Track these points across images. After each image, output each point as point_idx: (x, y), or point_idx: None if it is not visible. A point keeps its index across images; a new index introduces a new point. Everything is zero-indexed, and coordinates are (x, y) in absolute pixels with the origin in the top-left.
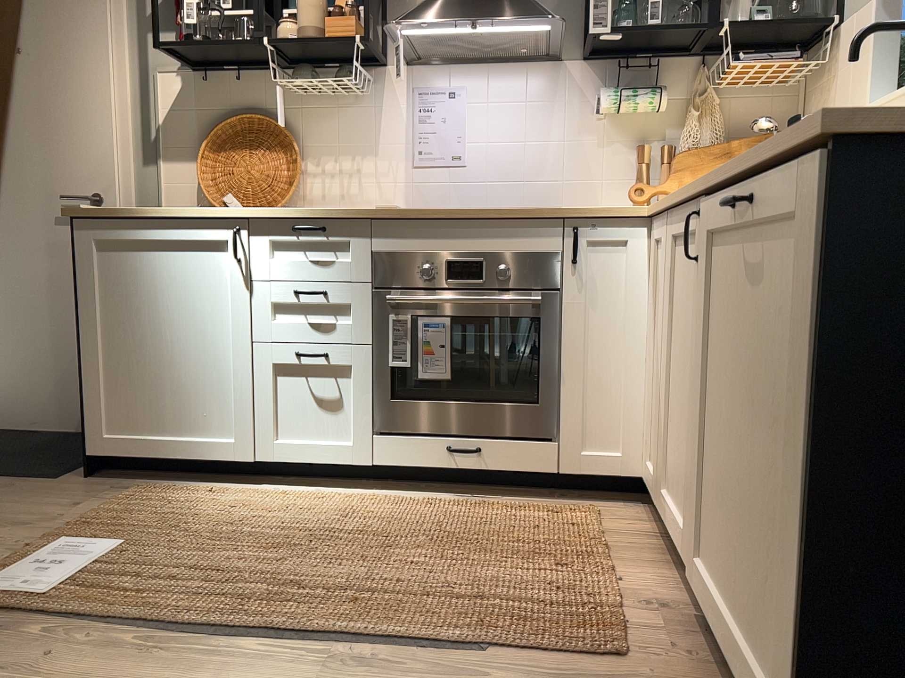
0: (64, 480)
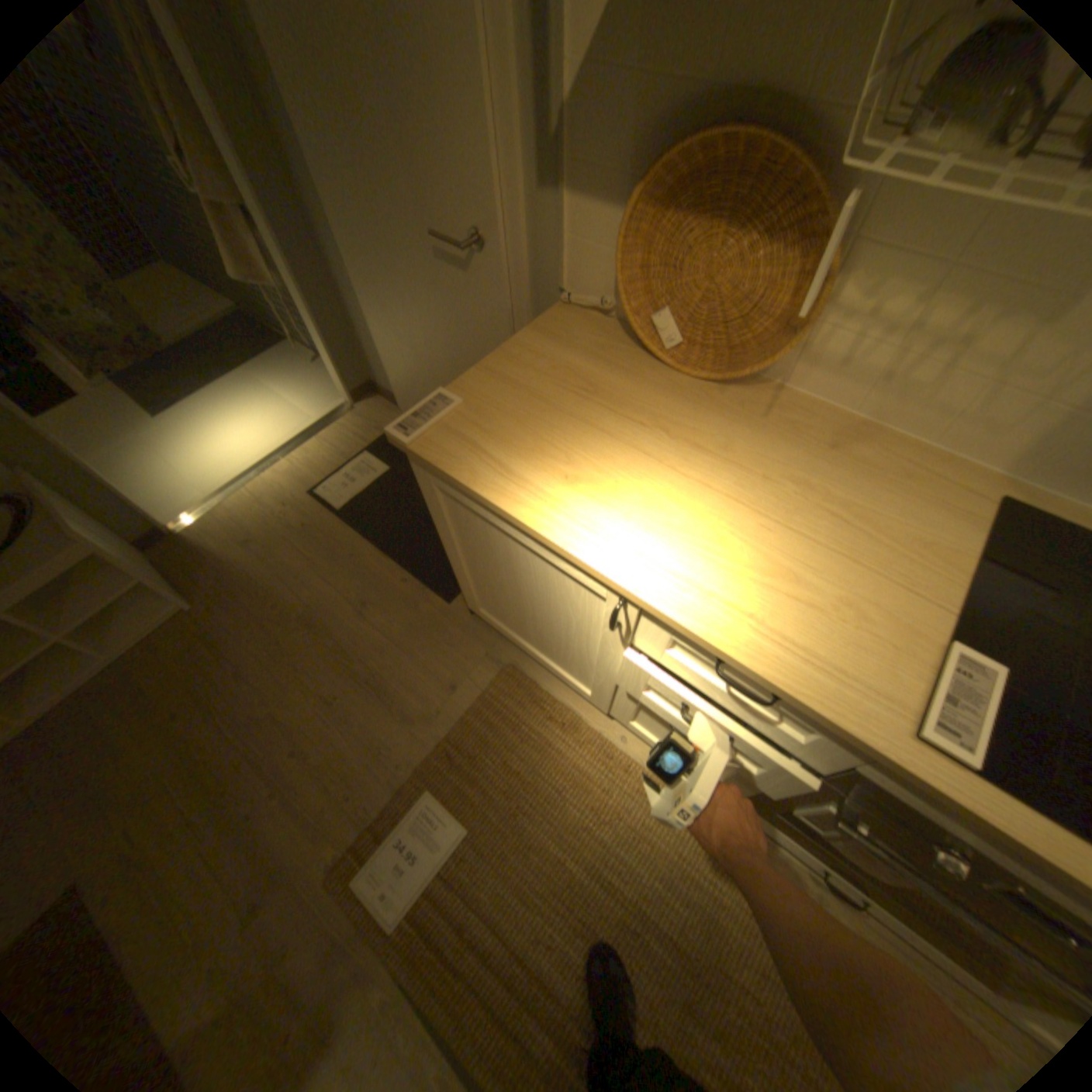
0: (455, 611)
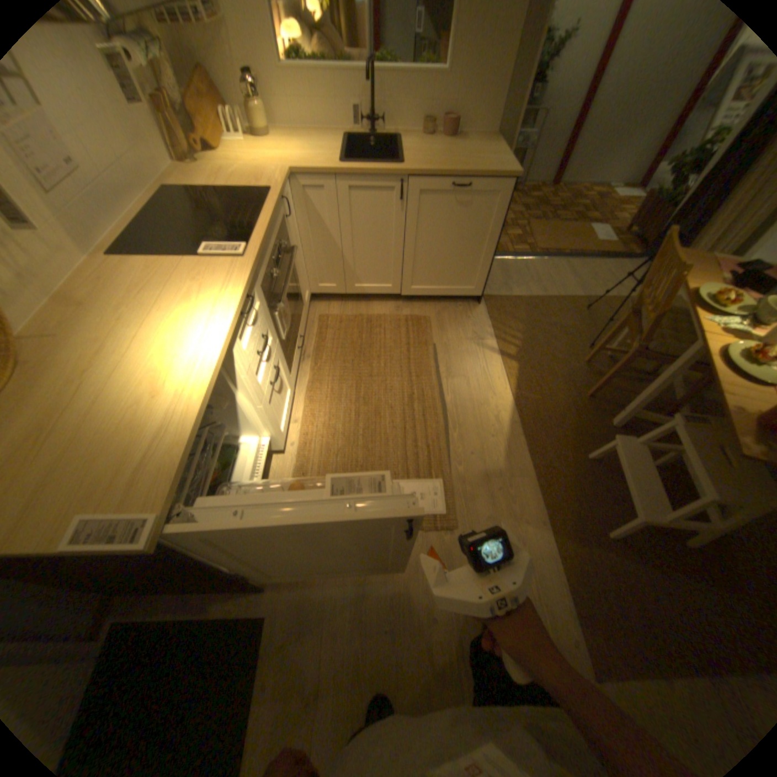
0: (265, 606)
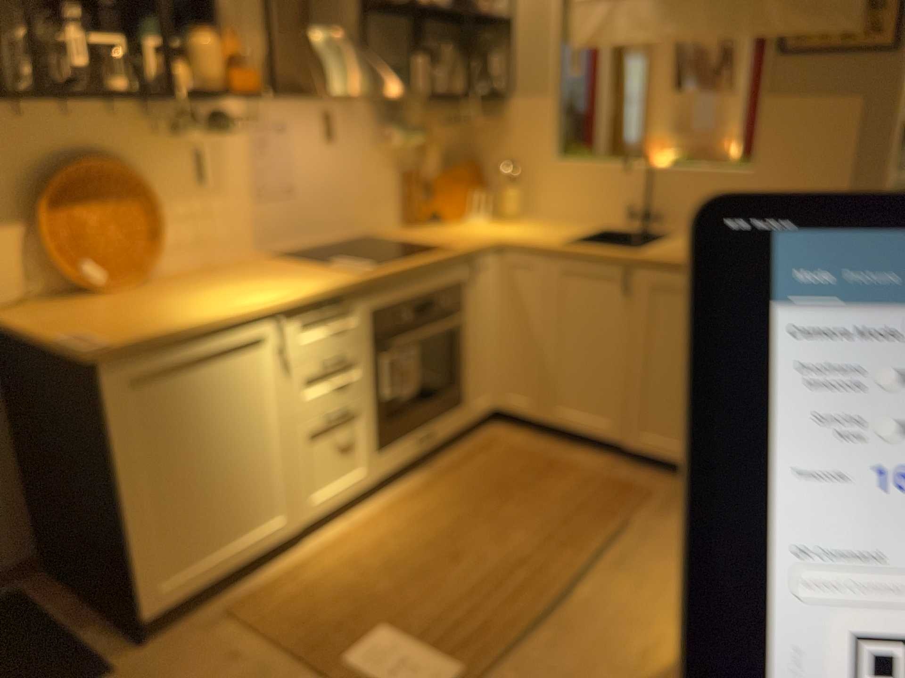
0: (127, 667)
